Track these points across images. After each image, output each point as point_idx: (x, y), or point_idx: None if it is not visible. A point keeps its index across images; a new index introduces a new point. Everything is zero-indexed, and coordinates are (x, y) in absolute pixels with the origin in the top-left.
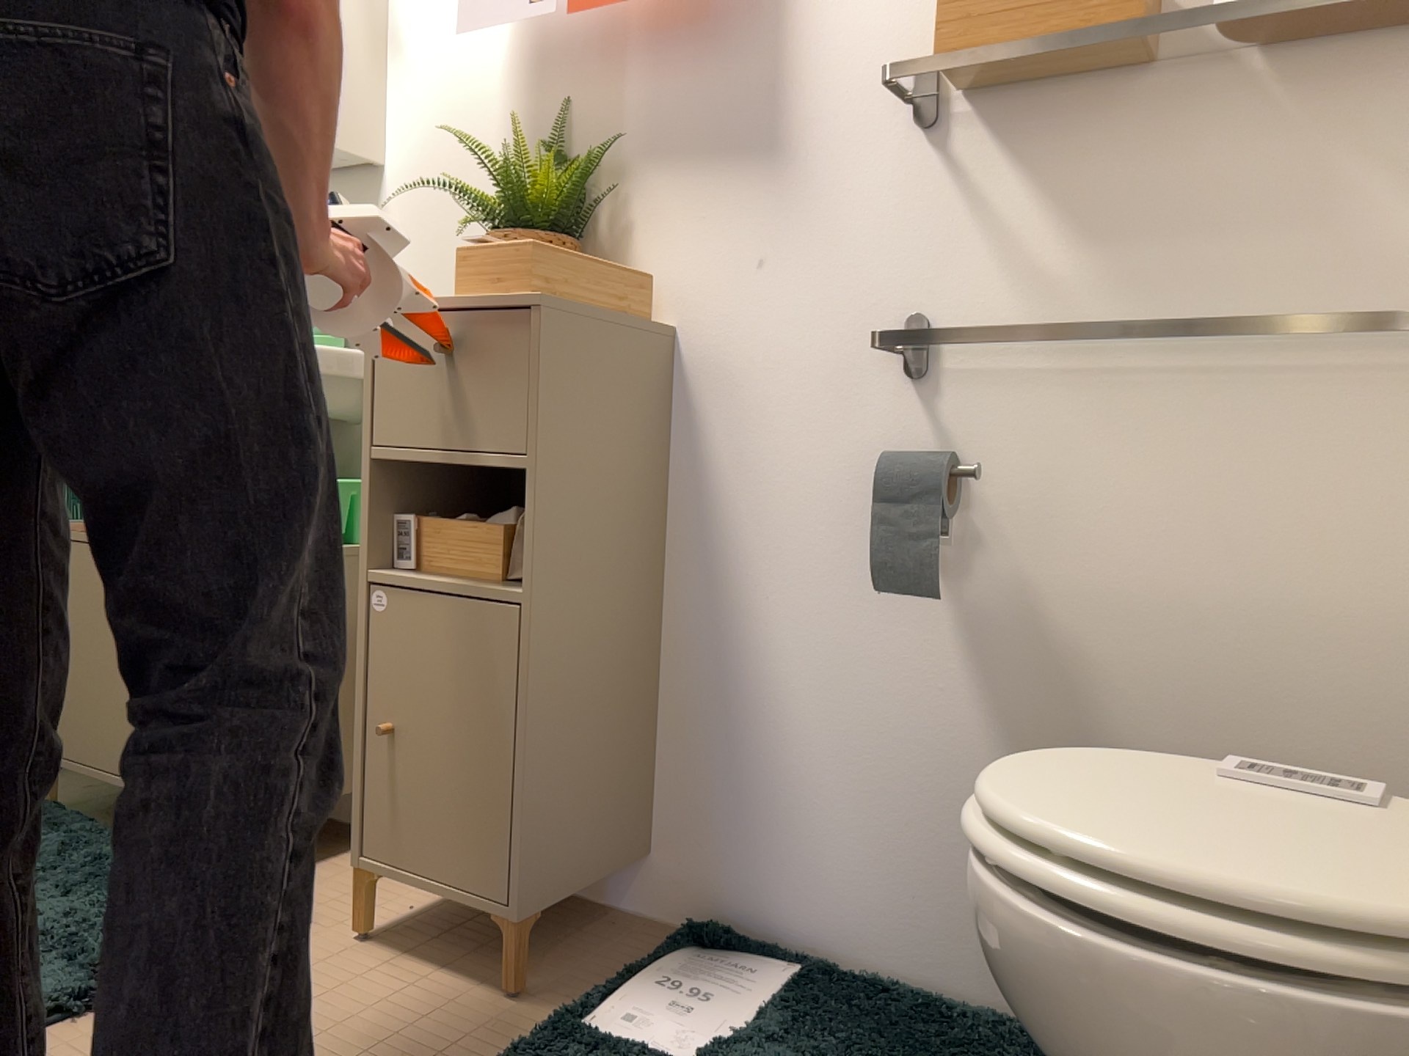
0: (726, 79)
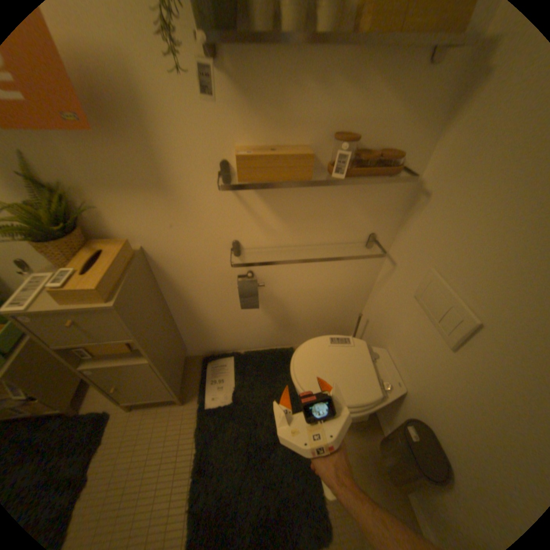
0: (123, 151)
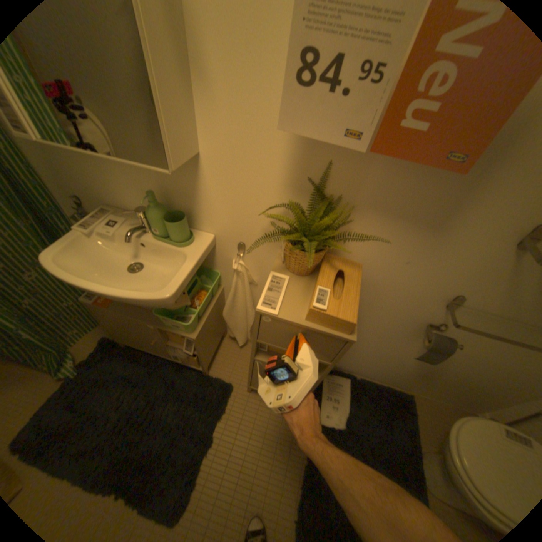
0: (434, 186)
